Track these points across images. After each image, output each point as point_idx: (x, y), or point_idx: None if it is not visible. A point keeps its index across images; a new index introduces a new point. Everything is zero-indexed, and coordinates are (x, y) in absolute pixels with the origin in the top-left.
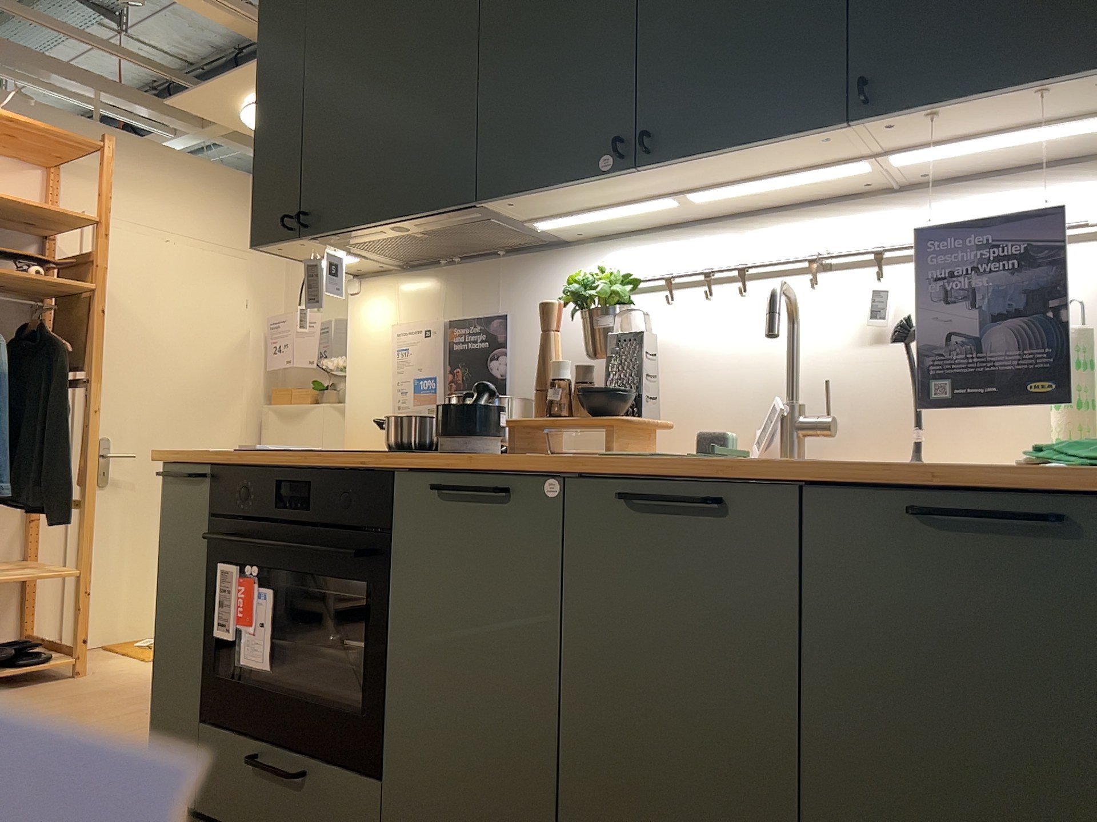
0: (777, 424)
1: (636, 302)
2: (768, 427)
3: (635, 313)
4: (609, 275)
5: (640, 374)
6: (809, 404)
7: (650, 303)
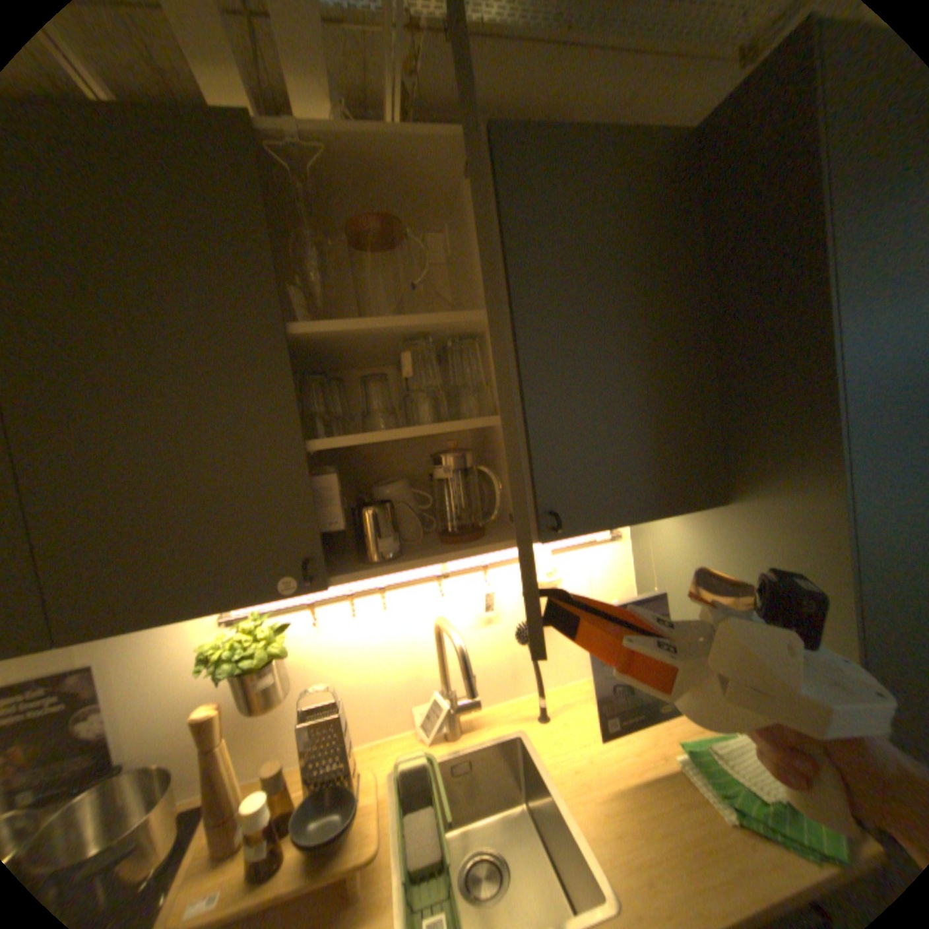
0: (443, 717)
1: (283, 639)
2: (430, 716)
3: (287, 653)
4: (260, 638)
5: (338, 754)
6: (456, 686)
7: (294, 629)
